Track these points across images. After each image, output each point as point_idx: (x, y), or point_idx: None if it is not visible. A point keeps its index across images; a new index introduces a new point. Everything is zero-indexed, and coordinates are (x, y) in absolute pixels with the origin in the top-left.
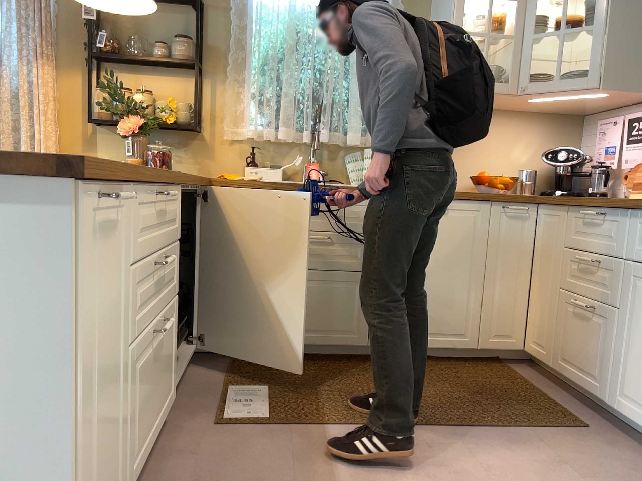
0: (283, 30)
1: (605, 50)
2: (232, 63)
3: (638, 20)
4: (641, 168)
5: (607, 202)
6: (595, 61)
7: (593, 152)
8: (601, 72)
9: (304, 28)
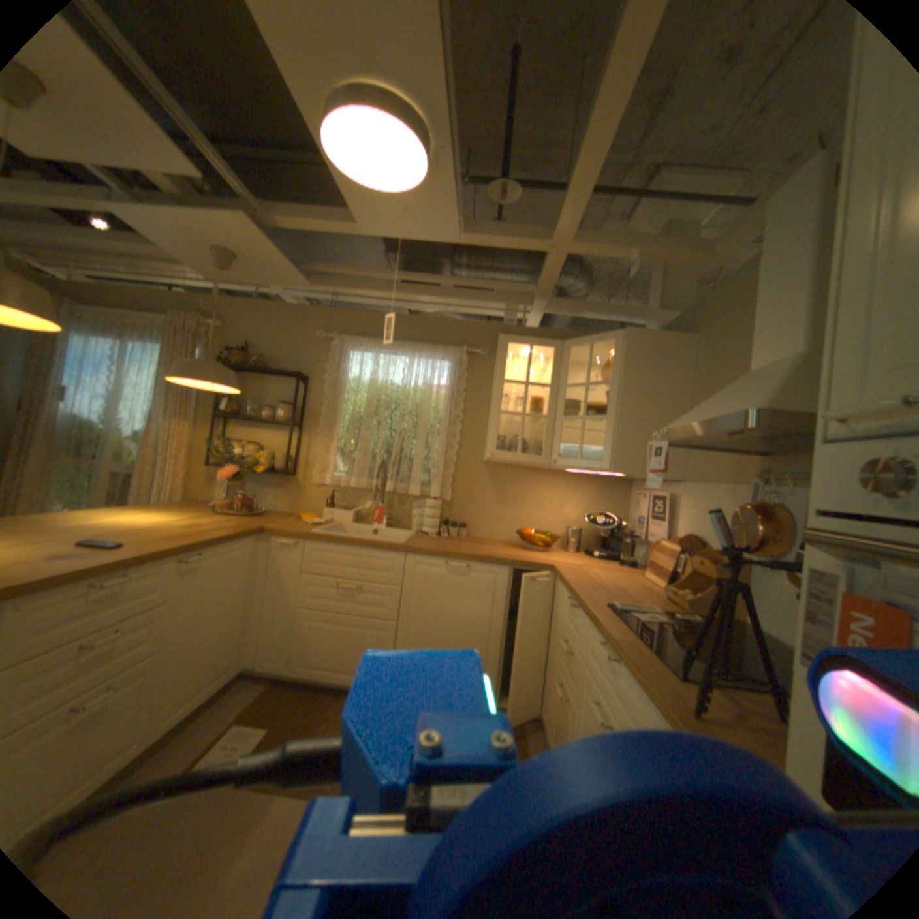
0: (366, 399)
1: (615, 438)
2: (324, 424)
3: (646, 414)
4: (657, 547)
5: (576, 597)
6: (607, 447)
7: (636, 518)
8: (613, 457)
9: (383, 398)
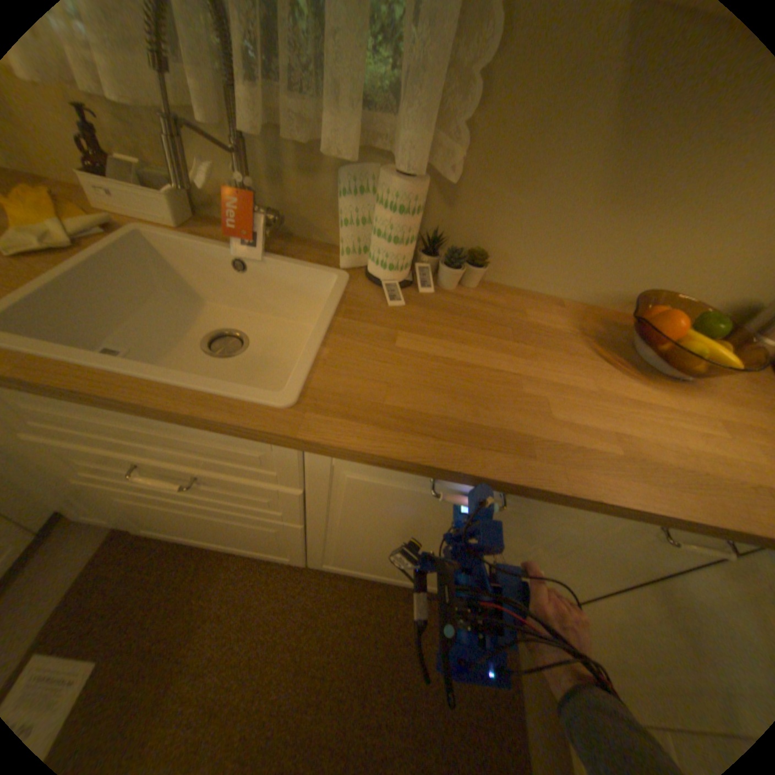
0: None
1: None
2: None
3: None
4: None
5: None
6: None
7: None
8: None
9: None
